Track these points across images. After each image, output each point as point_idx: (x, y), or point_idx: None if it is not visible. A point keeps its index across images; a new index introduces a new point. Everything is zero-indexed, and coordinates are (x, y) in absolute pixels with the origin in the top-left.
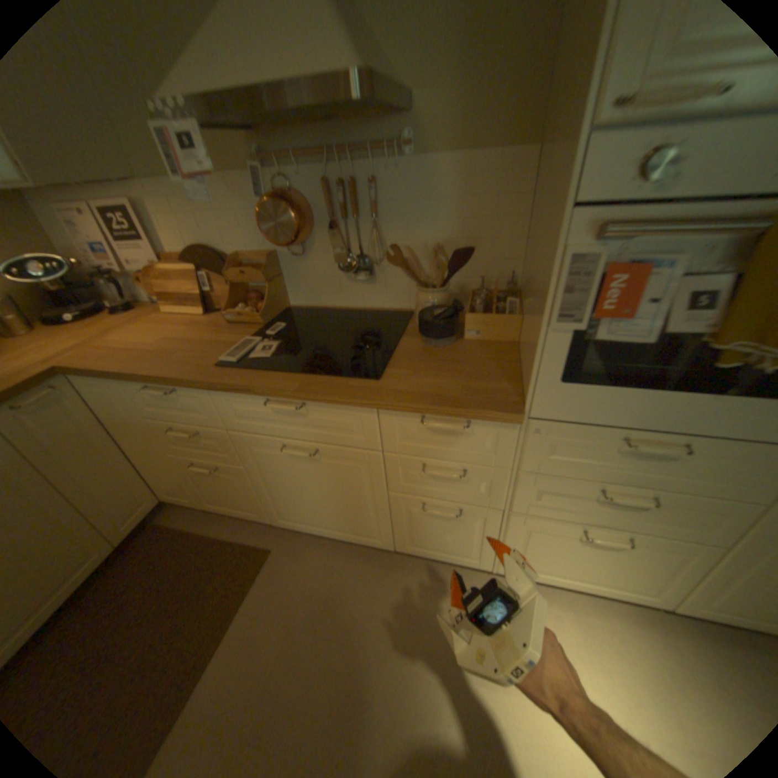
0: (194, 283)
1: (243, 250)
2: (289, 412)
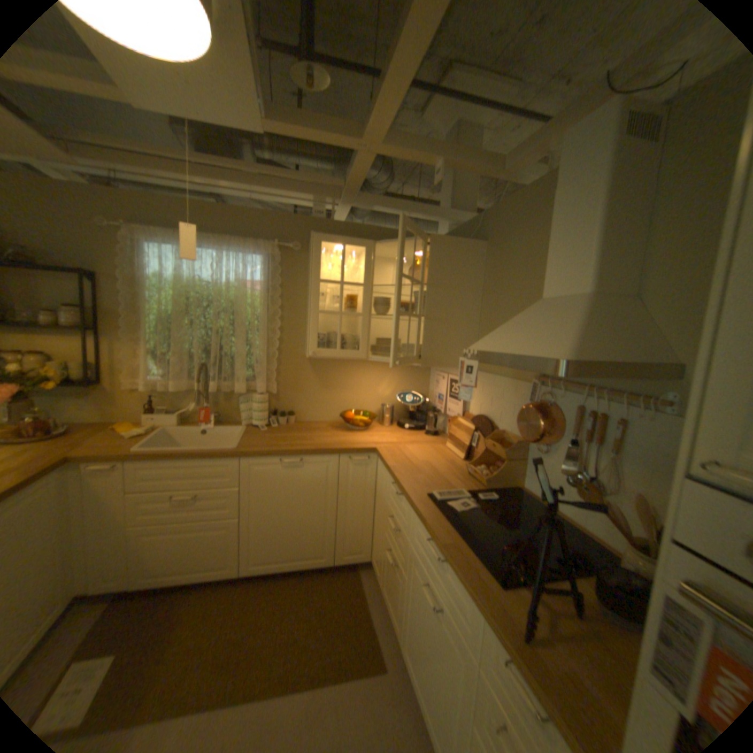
0: (469, 437)
1: (509, 430)
2: (439, 560)
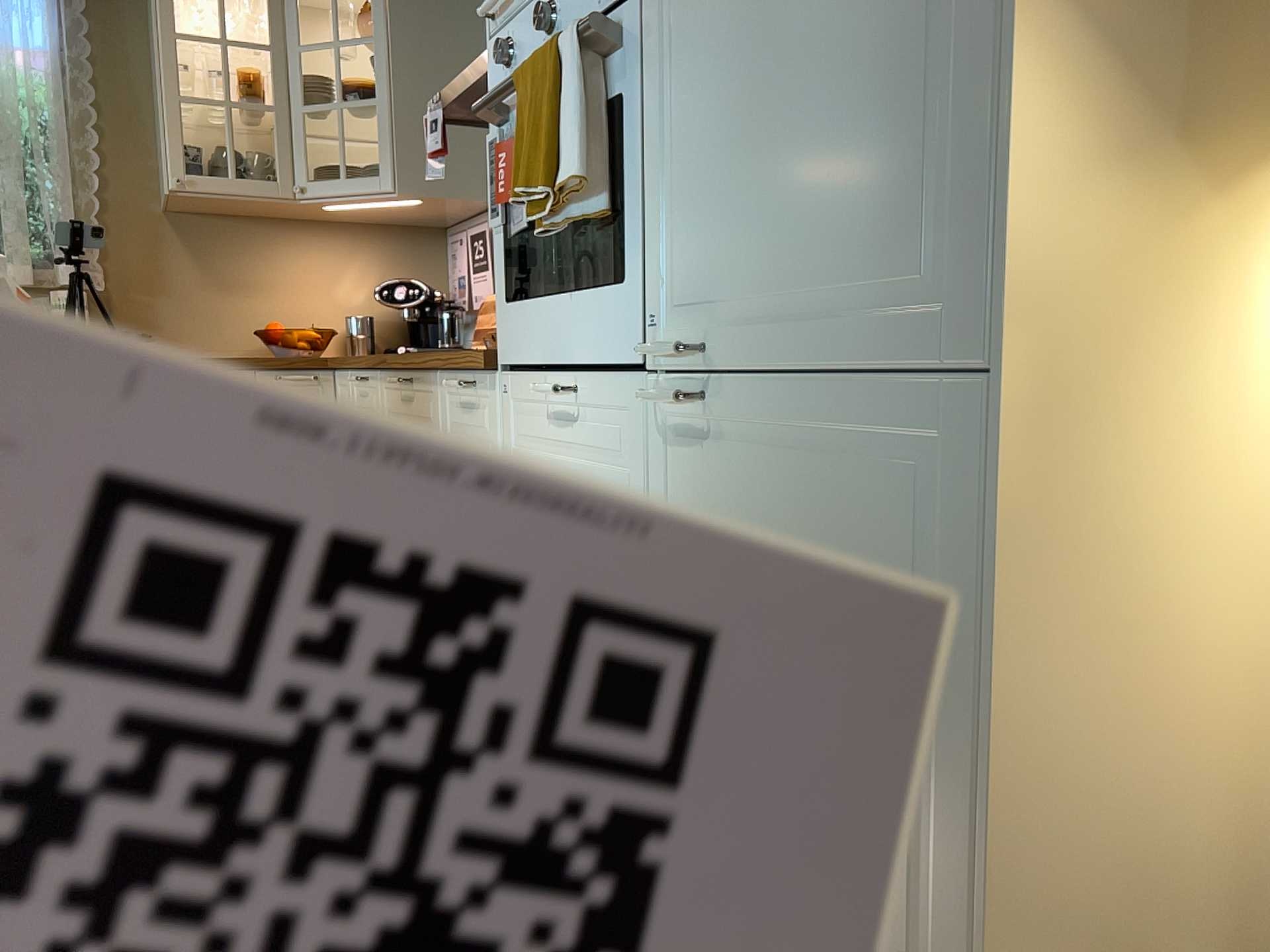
0: None
1: None
2: (407, 398)
